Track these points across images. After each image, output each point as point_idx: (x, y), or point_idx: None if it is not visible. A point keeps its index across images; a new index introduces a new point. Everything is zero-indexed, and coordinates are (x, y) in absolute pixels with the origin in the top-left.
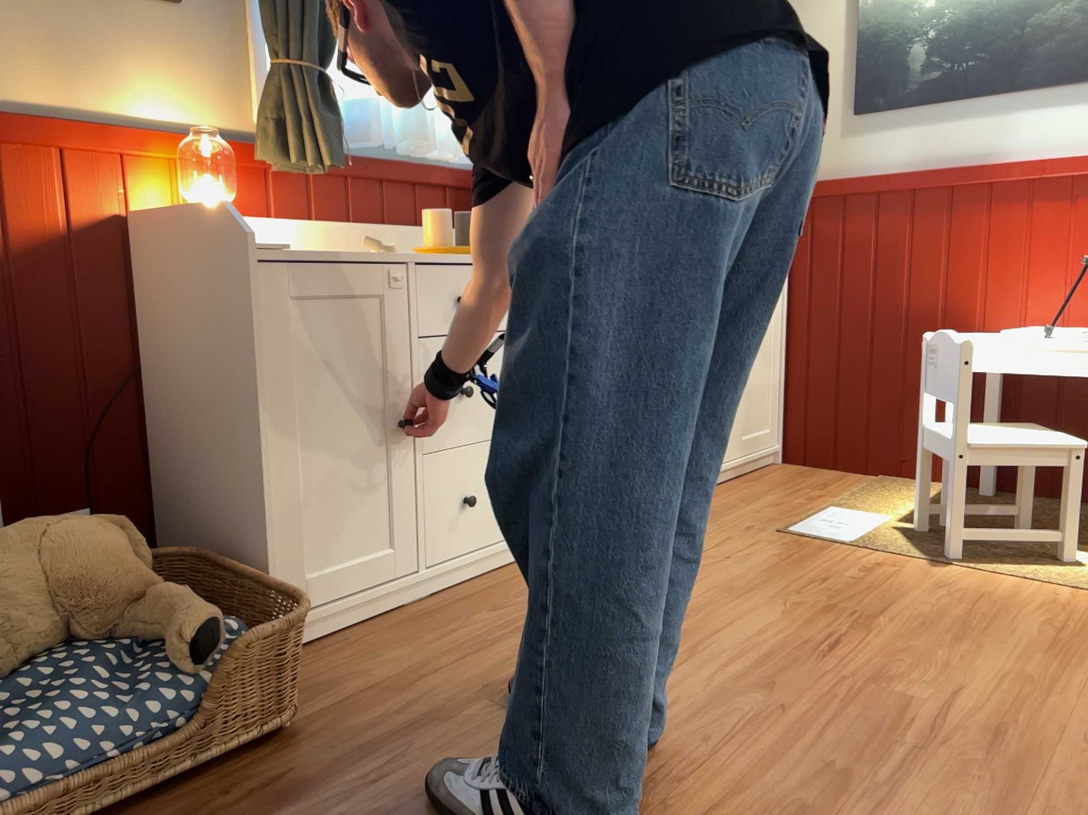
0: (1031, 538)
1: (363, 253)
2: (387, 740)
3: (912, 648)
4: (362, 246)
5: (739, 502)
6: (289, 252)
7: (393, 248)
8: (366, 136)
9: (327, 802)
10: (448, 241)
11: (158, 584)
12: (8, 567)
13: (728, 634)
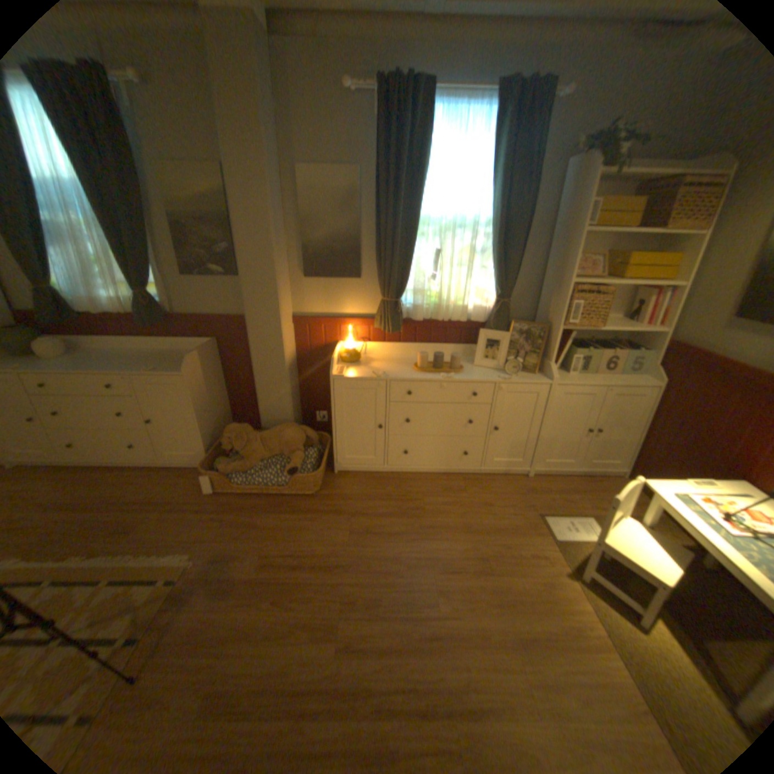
0: (627, 602)
1: (376, 373)
2: (323, 511)
3: (478, 594)
4: (374, 373)
5: (555, 490)
6: (349, 373)
7: (384, 374)
8: (415, 318)
9: (296, 518)
10: (423, 365)
11: (302, 449)
12: (275, 436)
13: (435, 543)
